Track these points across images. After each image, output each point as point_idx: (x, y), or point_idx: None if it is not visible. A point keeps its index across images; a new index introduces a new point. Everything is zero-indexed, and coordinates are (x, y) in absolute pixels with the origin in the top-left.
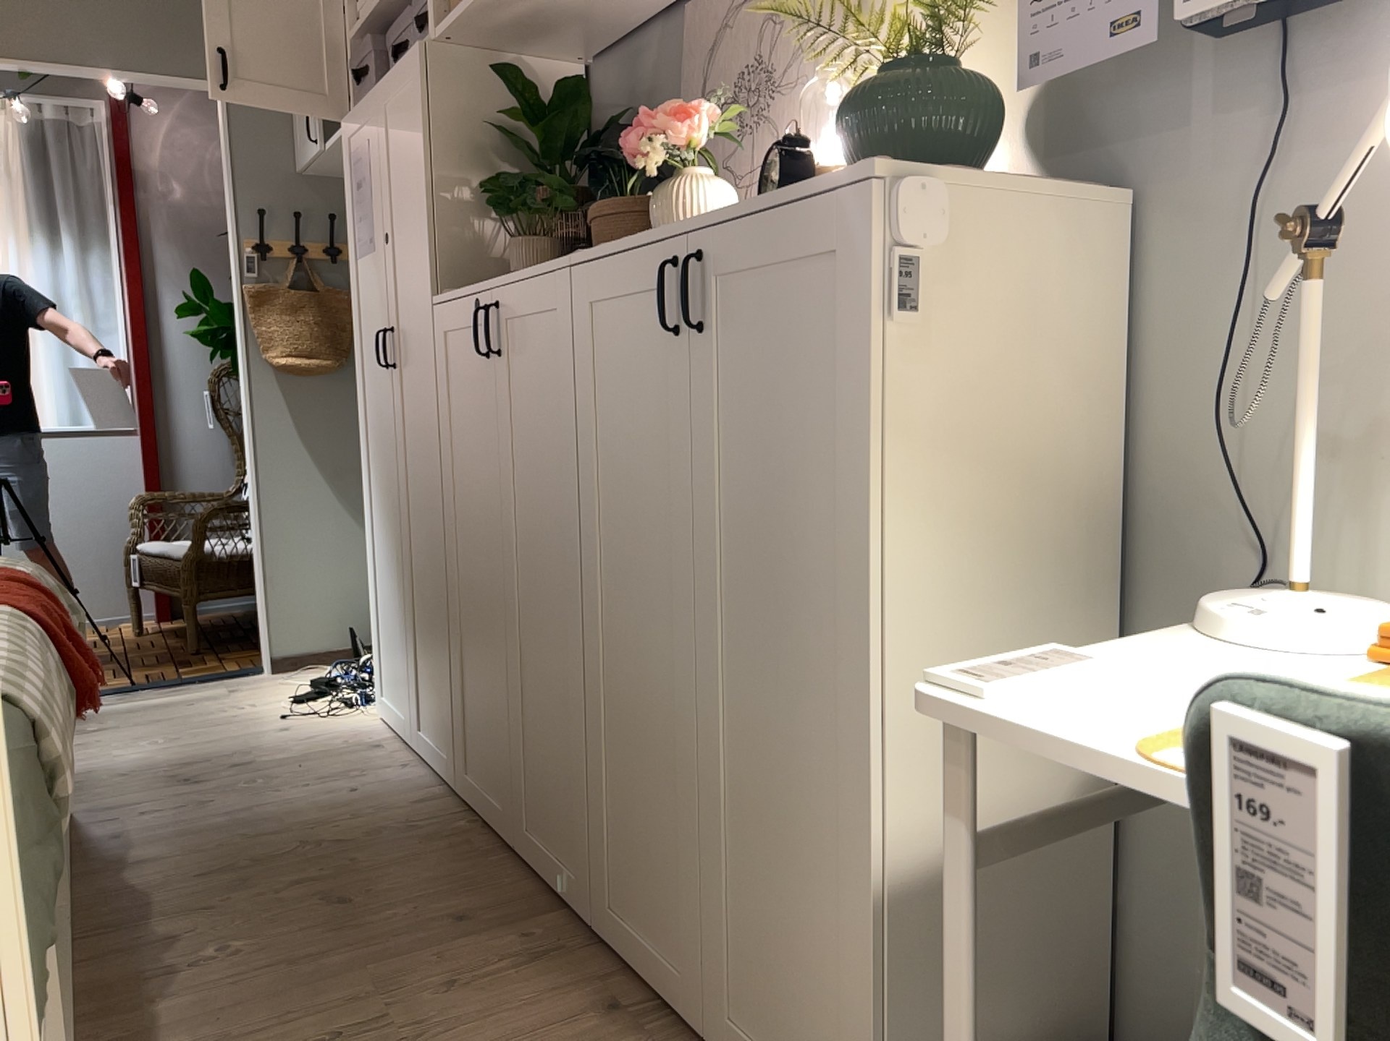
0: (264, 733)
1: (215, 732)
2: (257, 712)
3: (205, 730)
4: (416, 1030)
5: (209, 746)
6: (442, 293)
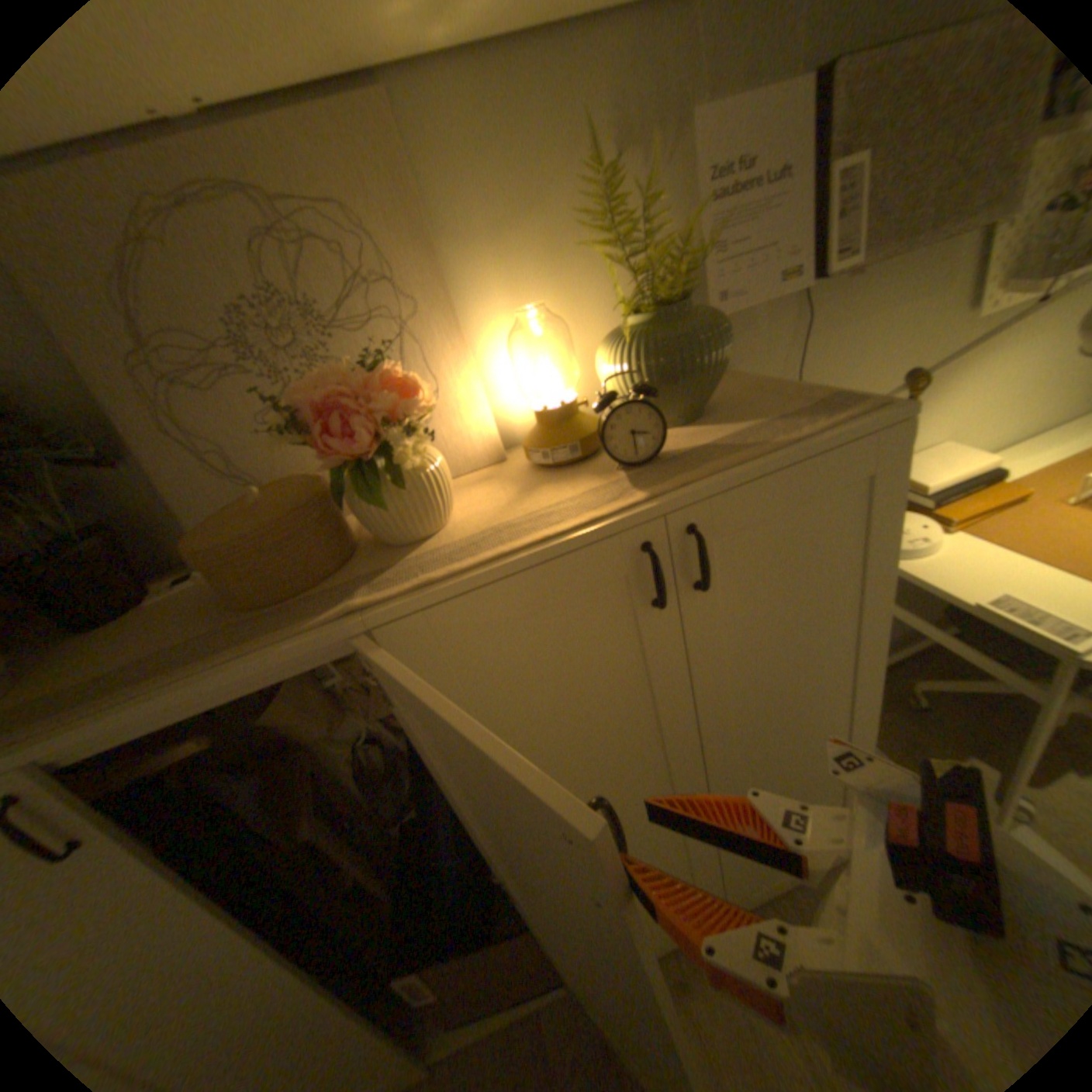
0: None
1: None
2: None
3: None
4: None
5: None
6: None
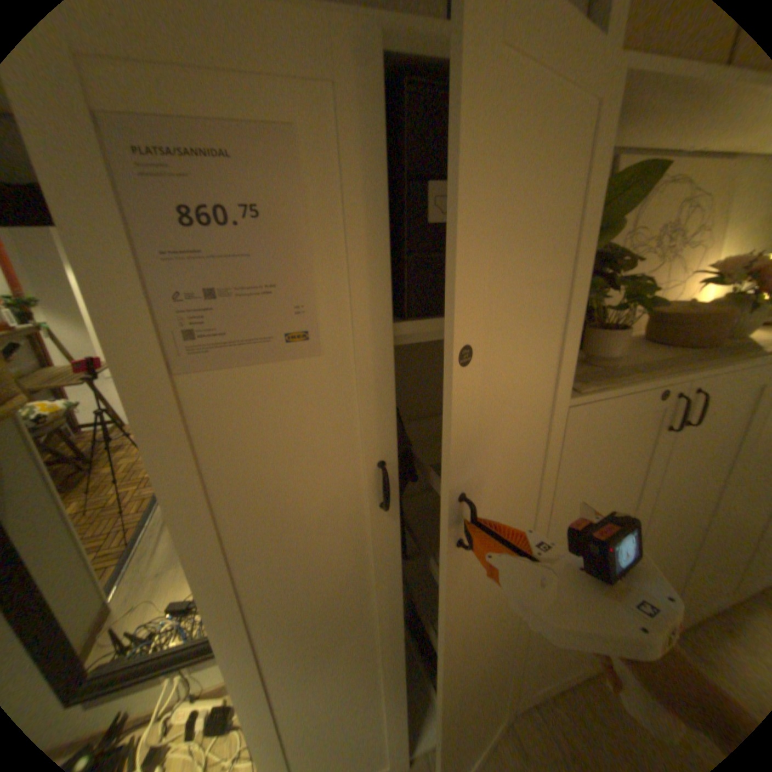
0: None
1: None
2: None
3: None
4: None
5: None
6: (587, 391)
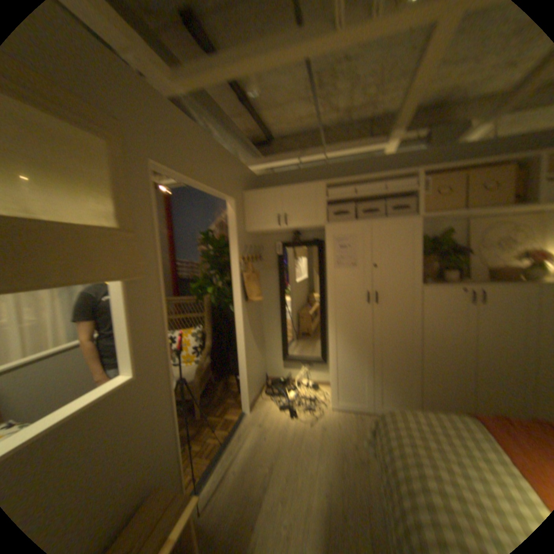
0: (323, 434)
1: (309, 443)
2: (295, 428)
3: (304, 444)
4: None
5: (326, 448)
6: (429, 285)
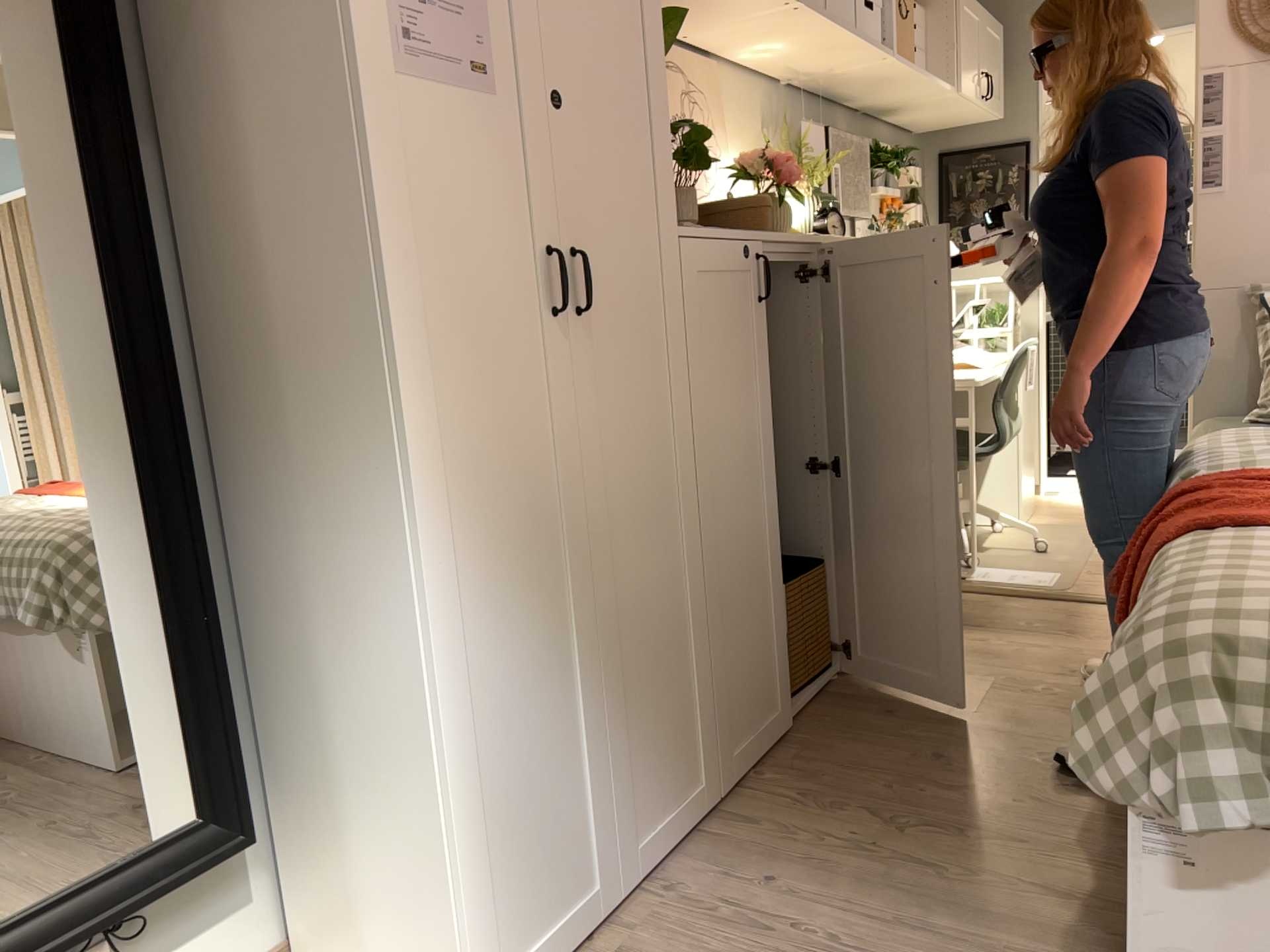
0: None
1: None
2: None
3: None
4: (981, 682)
5: None
6: (687, 224)
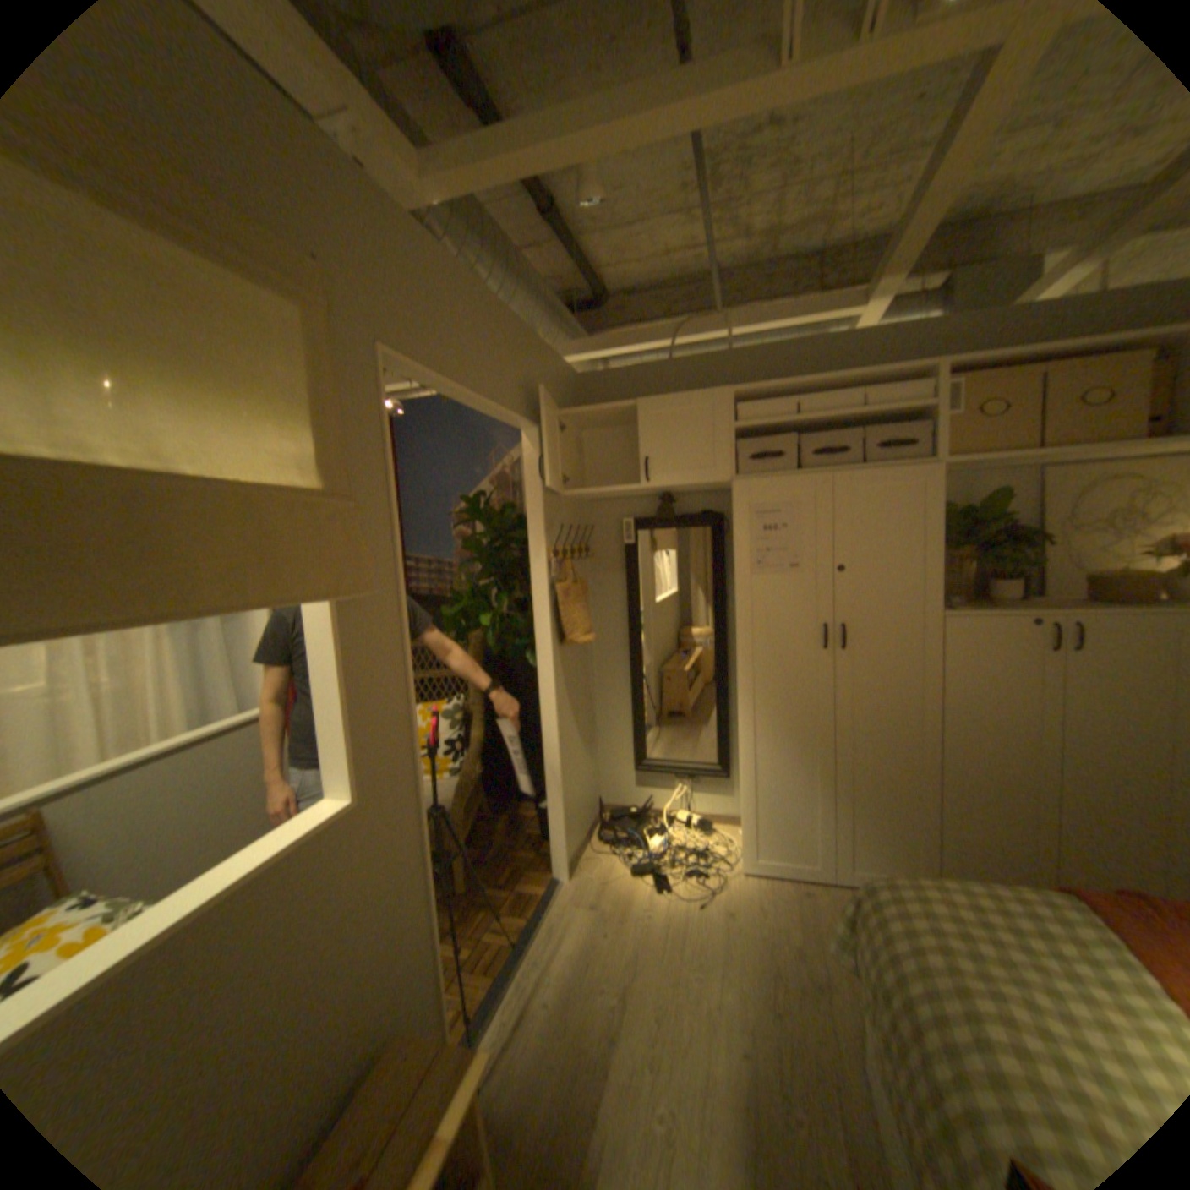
0: (729, 928)
1: (702, 947)
2: (669, 916)
3: (690, 951)
4: None
5: (738, 959)
6: (960, 612)
